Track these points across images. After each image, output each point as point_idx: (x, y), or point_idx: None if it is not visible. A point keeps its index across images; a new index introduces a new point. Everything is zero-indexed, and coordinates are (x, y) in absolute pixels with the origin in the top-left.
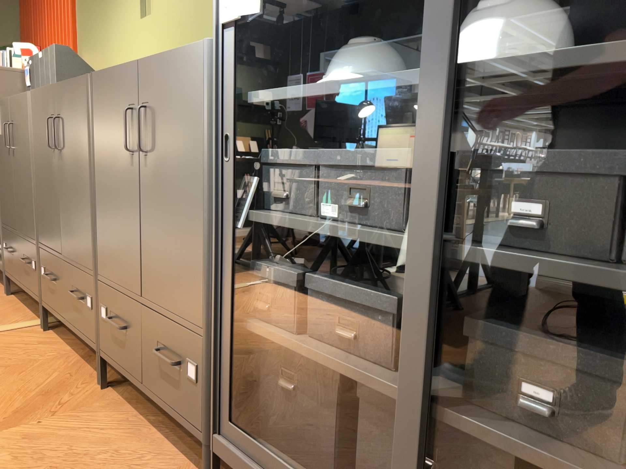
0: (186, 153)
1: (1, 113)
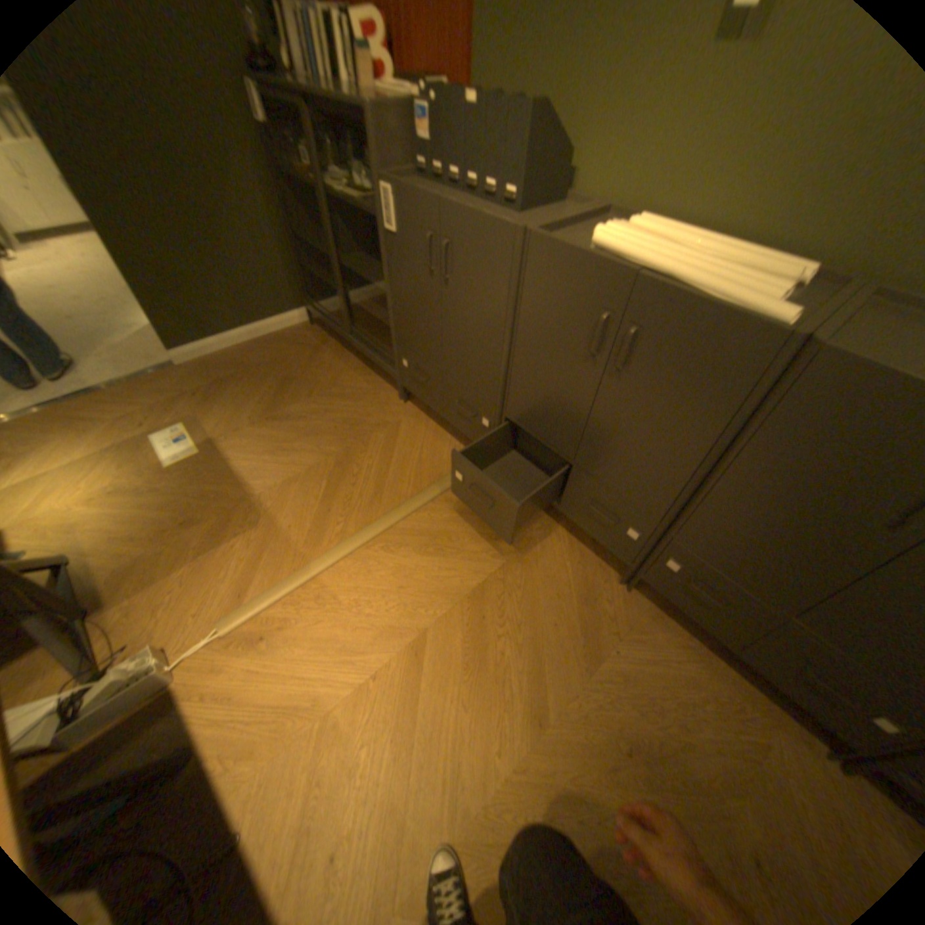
0: None
1: (404, 203)
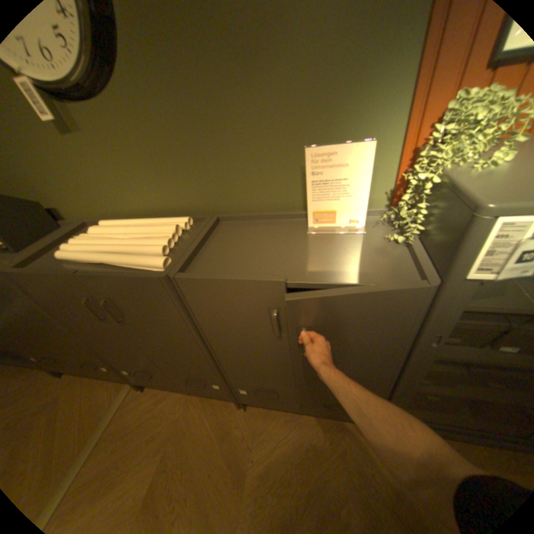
0: (377, 343)
1: None
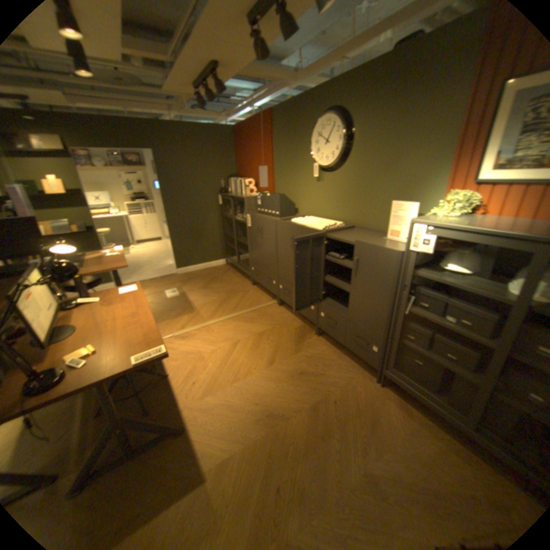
0: (382, 283)
1: (253, 218)
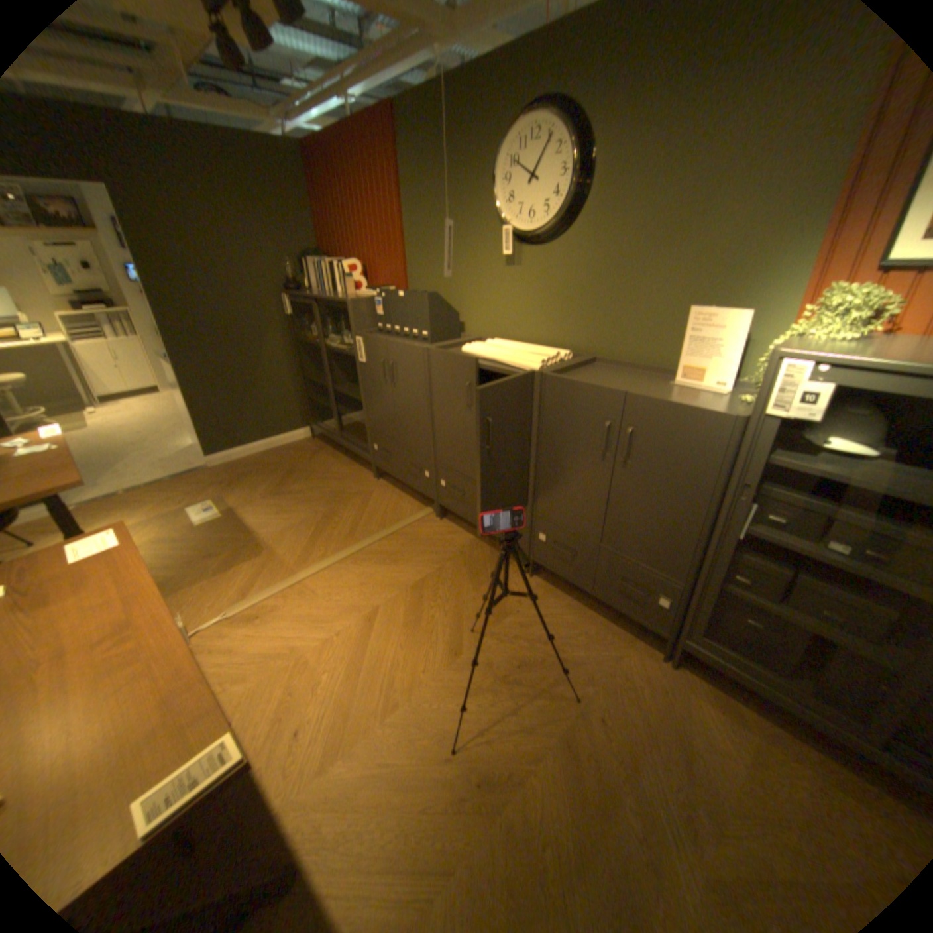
0: (690, 479)
1: (370, 346)
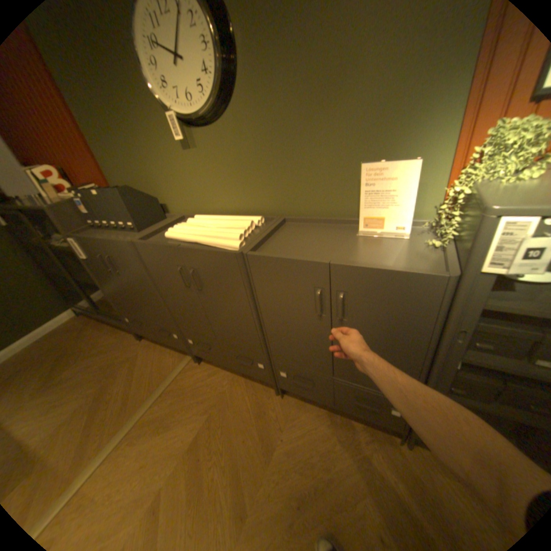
0: (405, 331)
1: (82, 244)
